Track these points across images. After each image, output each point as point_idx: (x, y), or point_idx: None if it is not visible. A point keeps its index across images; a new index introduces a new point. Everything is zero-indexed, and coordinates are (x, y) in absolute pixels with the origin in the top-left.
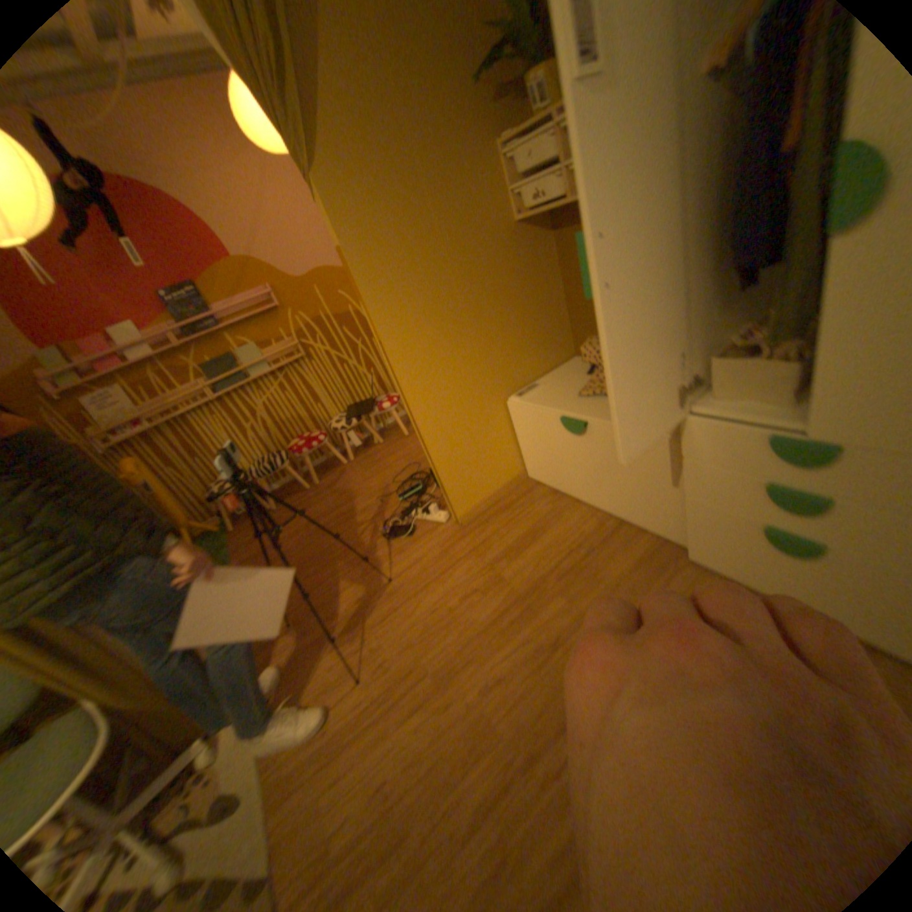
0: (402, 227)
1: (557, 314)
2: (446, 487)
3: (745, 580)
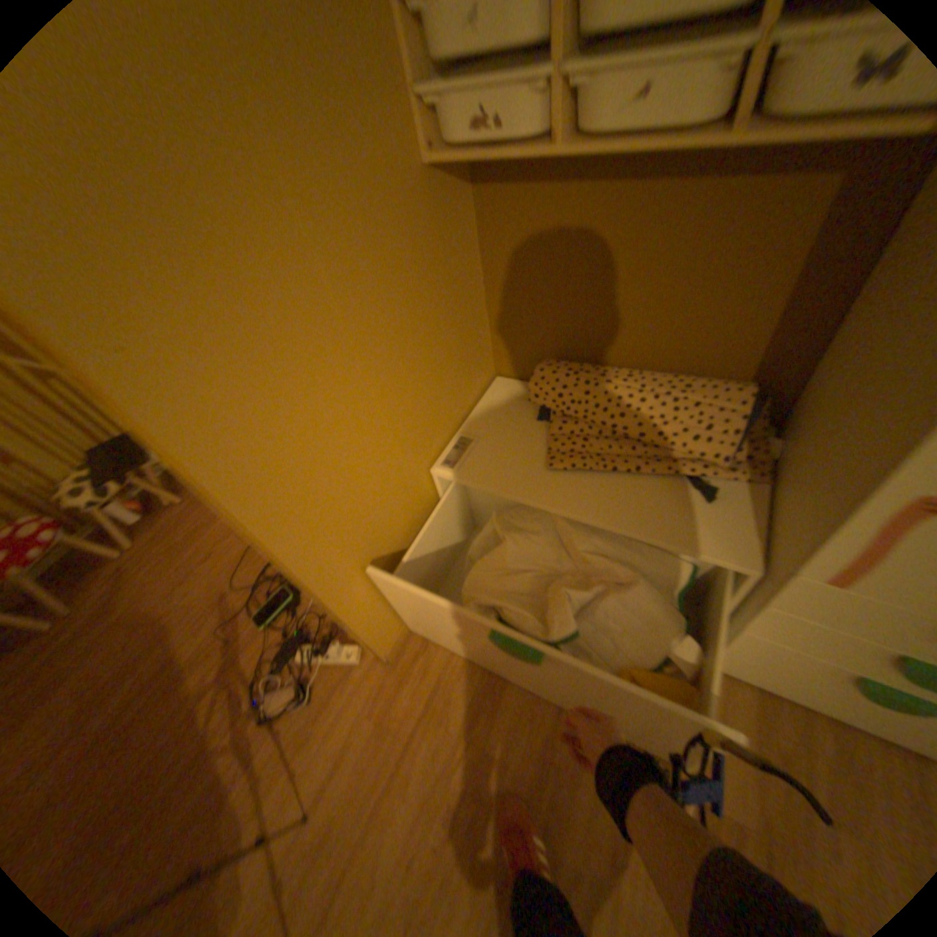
0: (194, 180)
1: (478, 324)
2: (363, 635)
3: (784, 694)
